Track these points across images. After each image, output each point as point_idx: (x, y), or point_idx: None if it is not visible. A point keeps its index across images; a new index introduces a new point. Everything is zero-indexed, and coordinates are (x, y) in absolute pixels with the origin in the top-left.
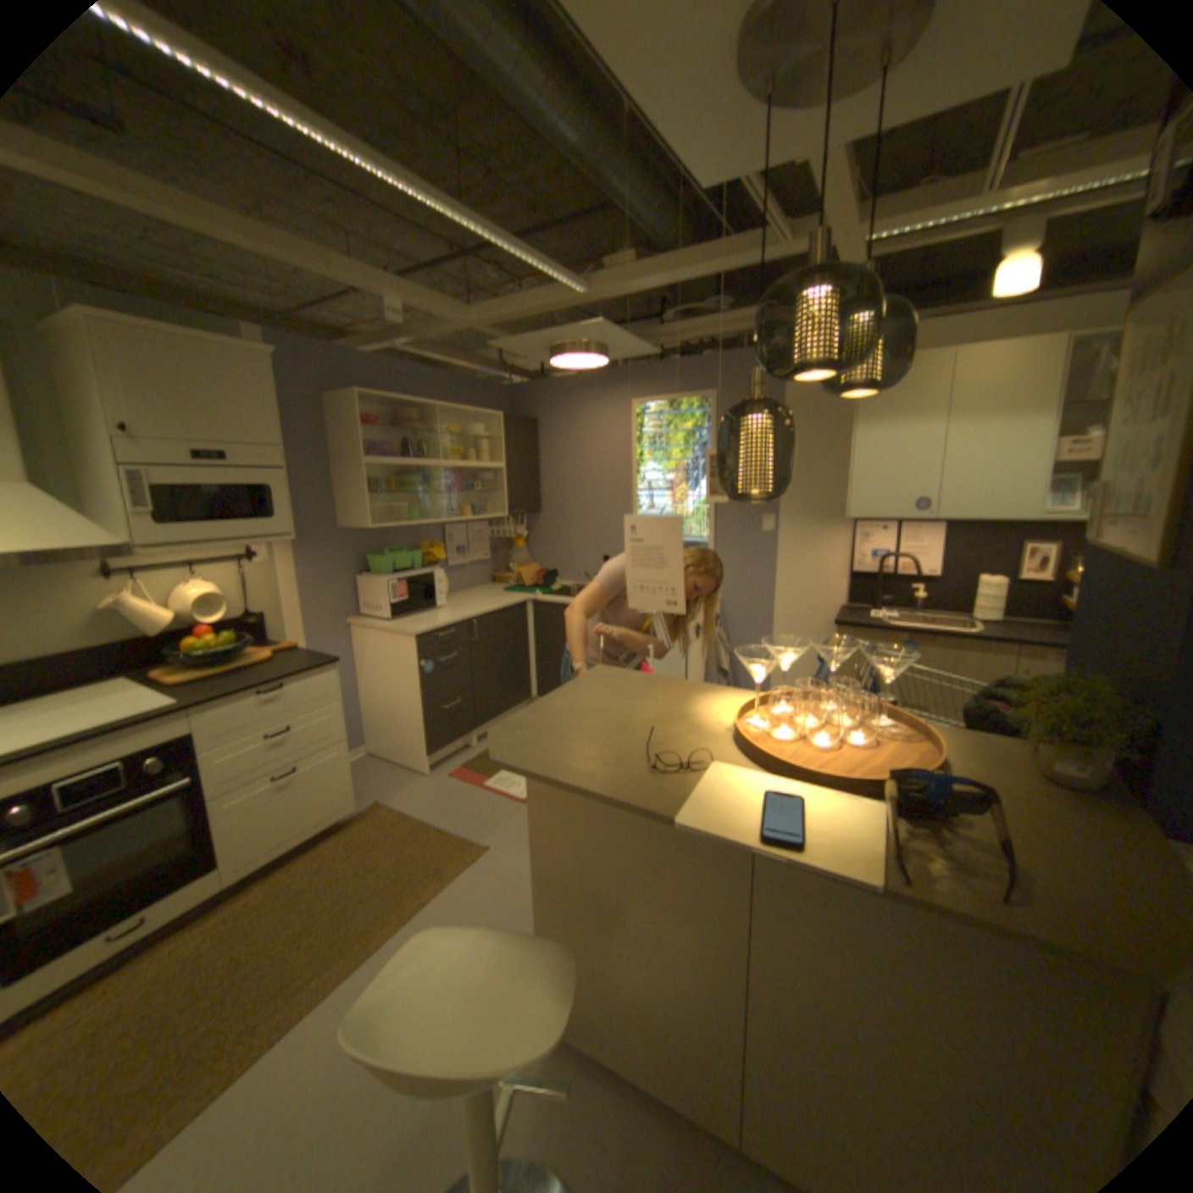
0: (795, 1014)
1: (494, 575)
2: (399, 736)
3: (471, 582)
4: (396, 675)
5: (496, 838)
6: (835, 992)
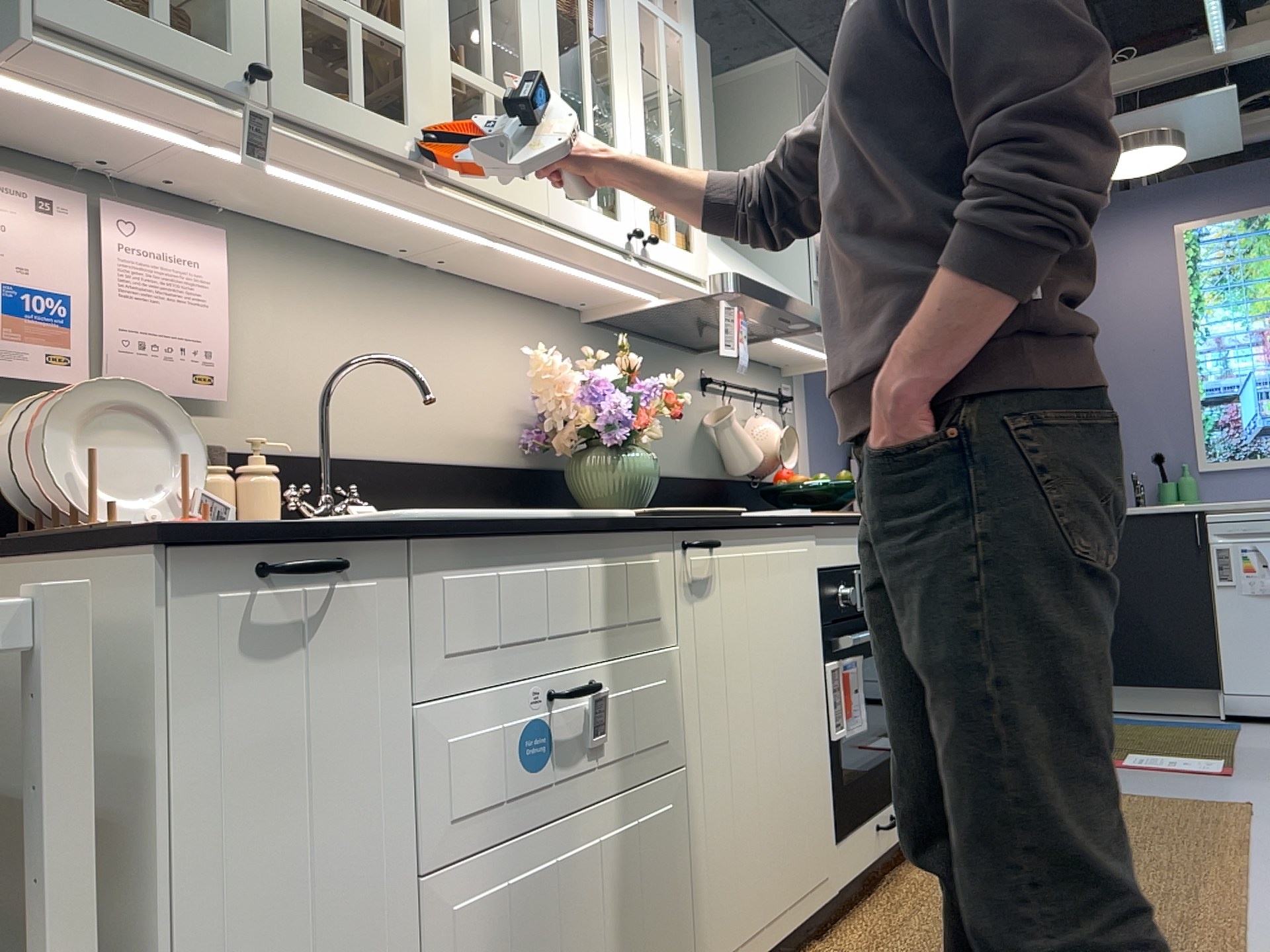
0: None
1: None
2: None
3: None
4: None
5: (1243, 797)
6: None
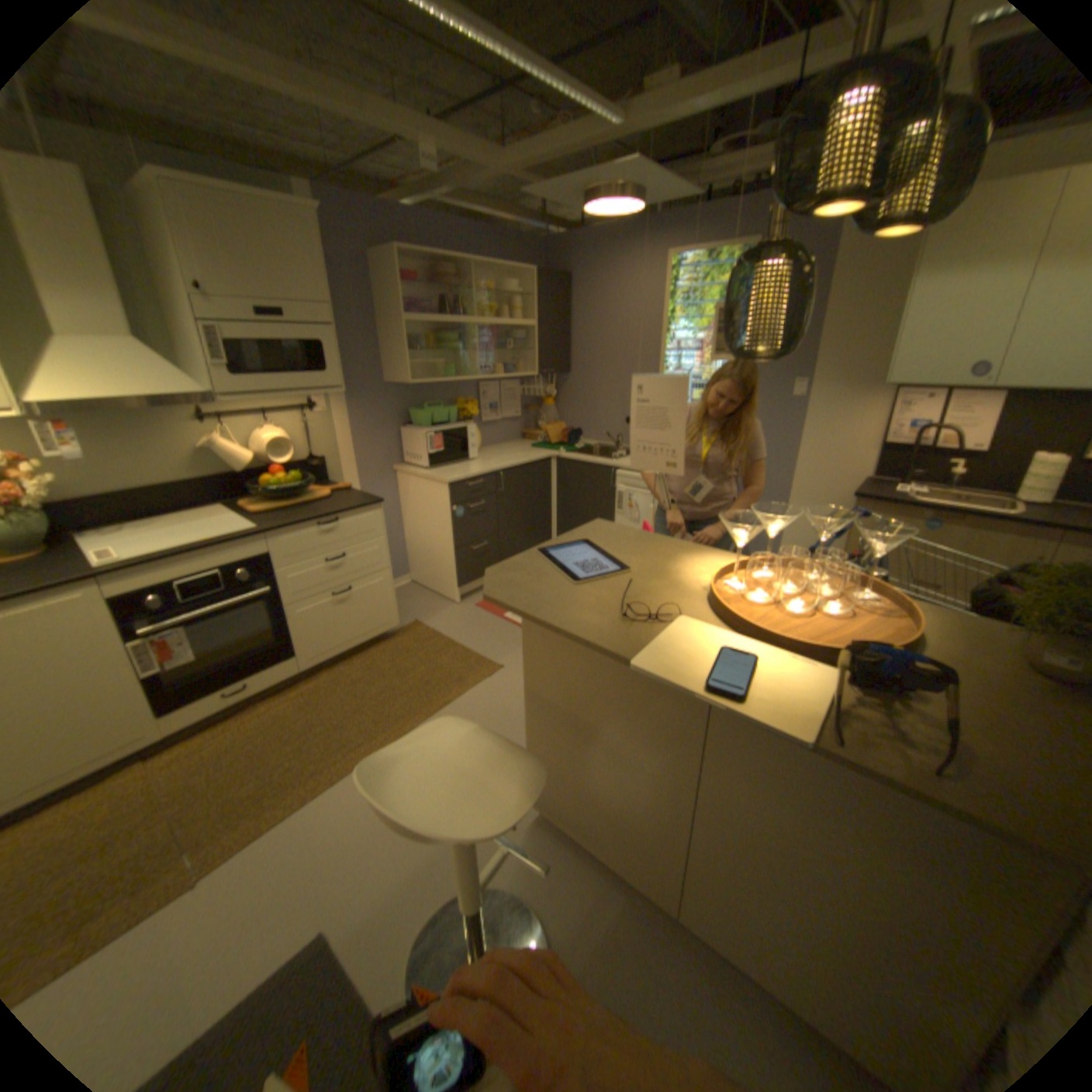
0: (734, 832)
1: (524, 432)
2: (436, 568)
3: (502, 438)
4: (433, 517)
5: (510, 659)
6: (771, 820)
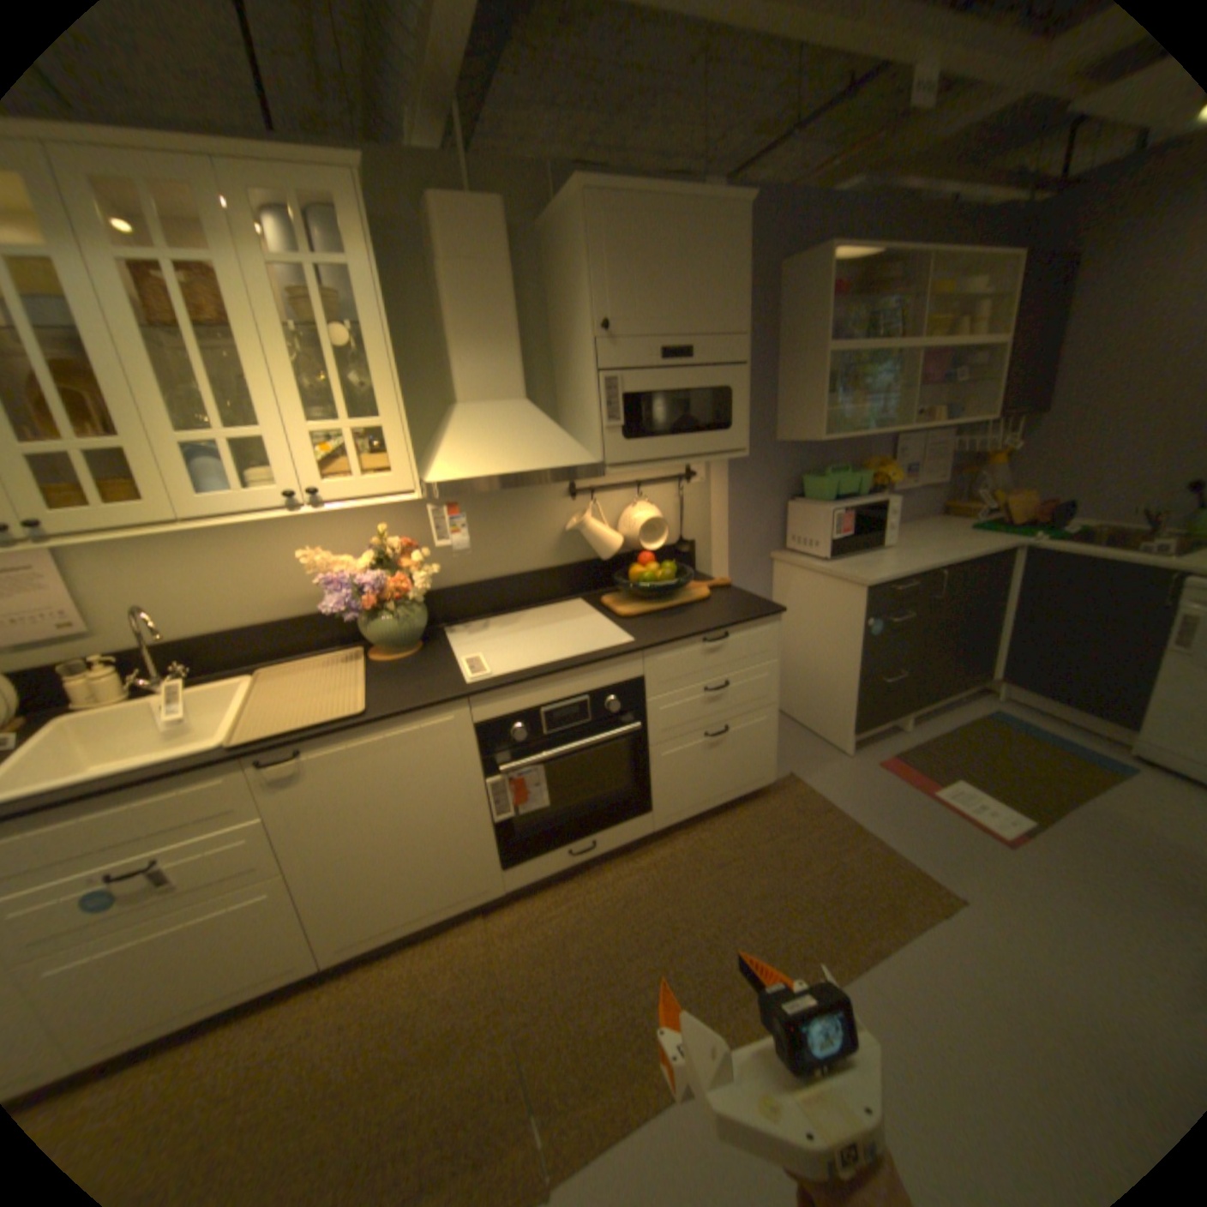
0: None
1: (949, 504)
2: (818, 699)
3: (916, 513)
4: (828, 629)
5: (975, 891)
6: None
